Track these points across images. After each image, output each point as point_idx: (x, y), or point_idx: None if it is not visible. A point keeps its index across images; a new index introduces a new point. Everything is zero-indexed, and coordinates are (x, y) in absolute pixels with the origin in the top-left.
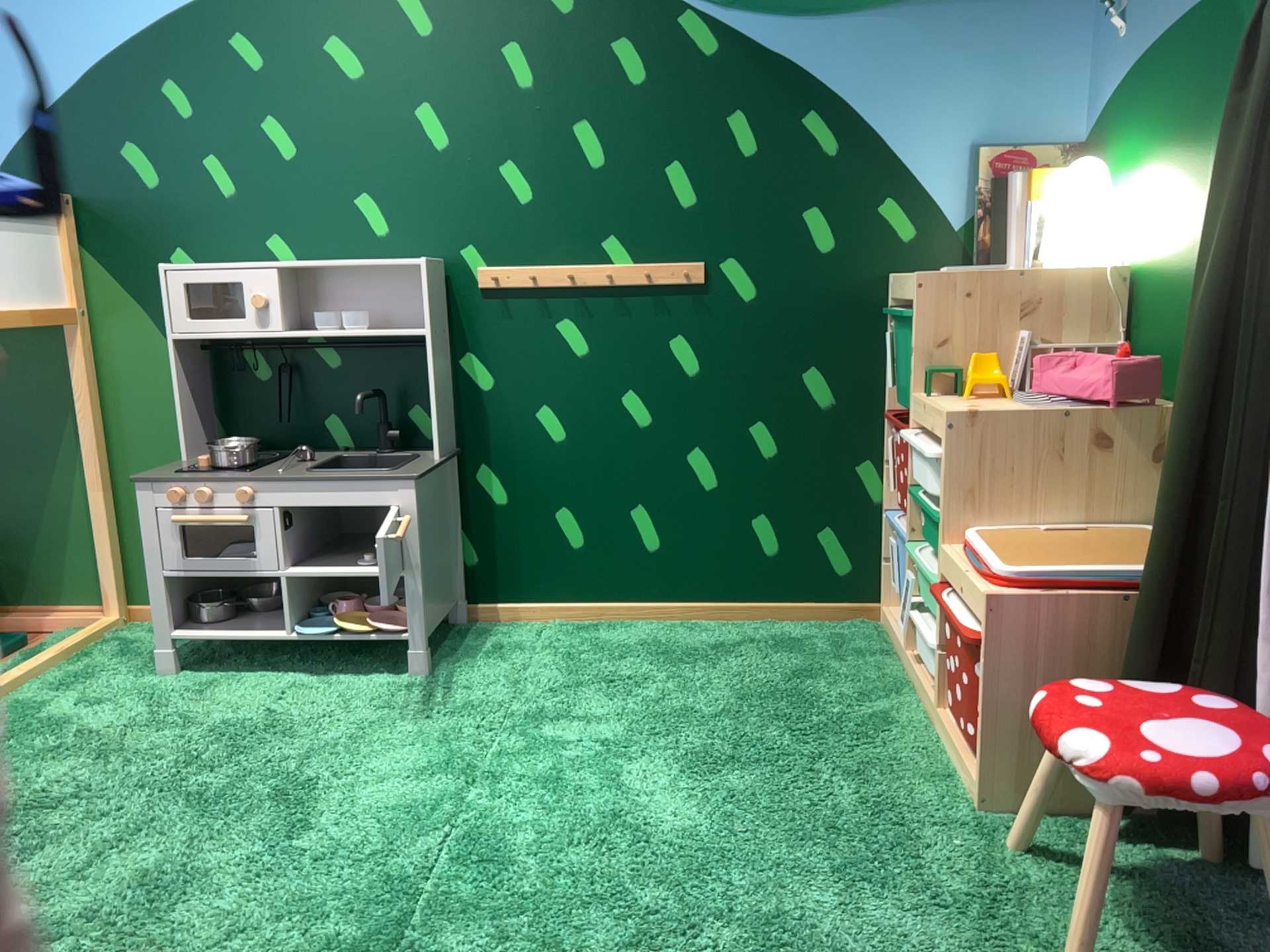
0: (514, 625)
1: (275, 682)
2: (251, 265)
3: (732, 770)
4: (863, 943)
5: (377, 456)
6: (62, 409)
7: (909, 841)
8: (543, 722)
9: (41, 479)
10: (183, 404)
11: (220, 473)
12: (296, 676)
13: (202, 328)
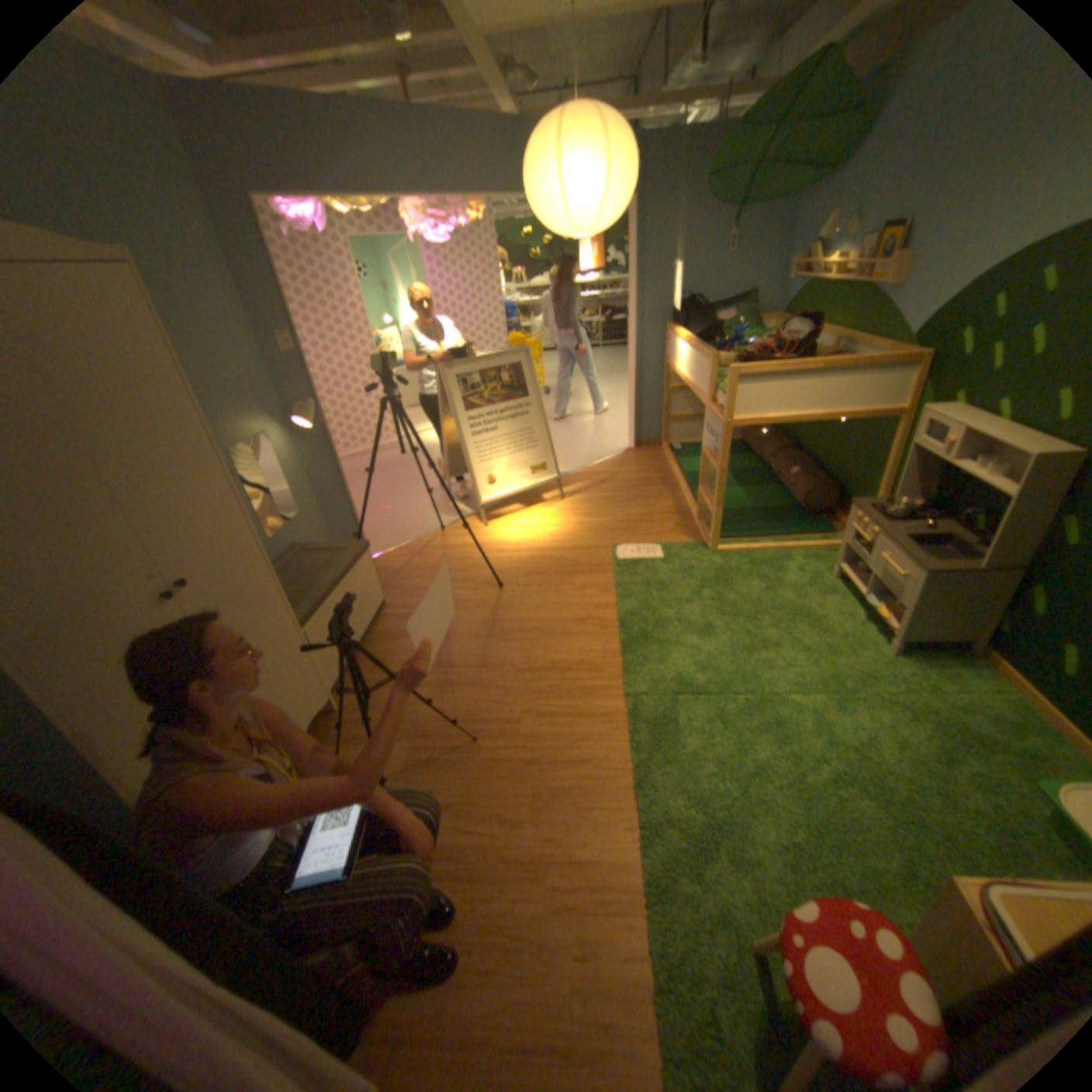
0: (998, 680)
1: (851, 610)
2: (977, 415)
3: (877, 804)
4: (749, 849)
5: (966, 547)
6: (891, 449)
7: (846, 893)
8: (877, 713)
9: (874, 474)
10: (927, 470)
11: (881, 516)
12: (861, 614)
13: (933, 442)
